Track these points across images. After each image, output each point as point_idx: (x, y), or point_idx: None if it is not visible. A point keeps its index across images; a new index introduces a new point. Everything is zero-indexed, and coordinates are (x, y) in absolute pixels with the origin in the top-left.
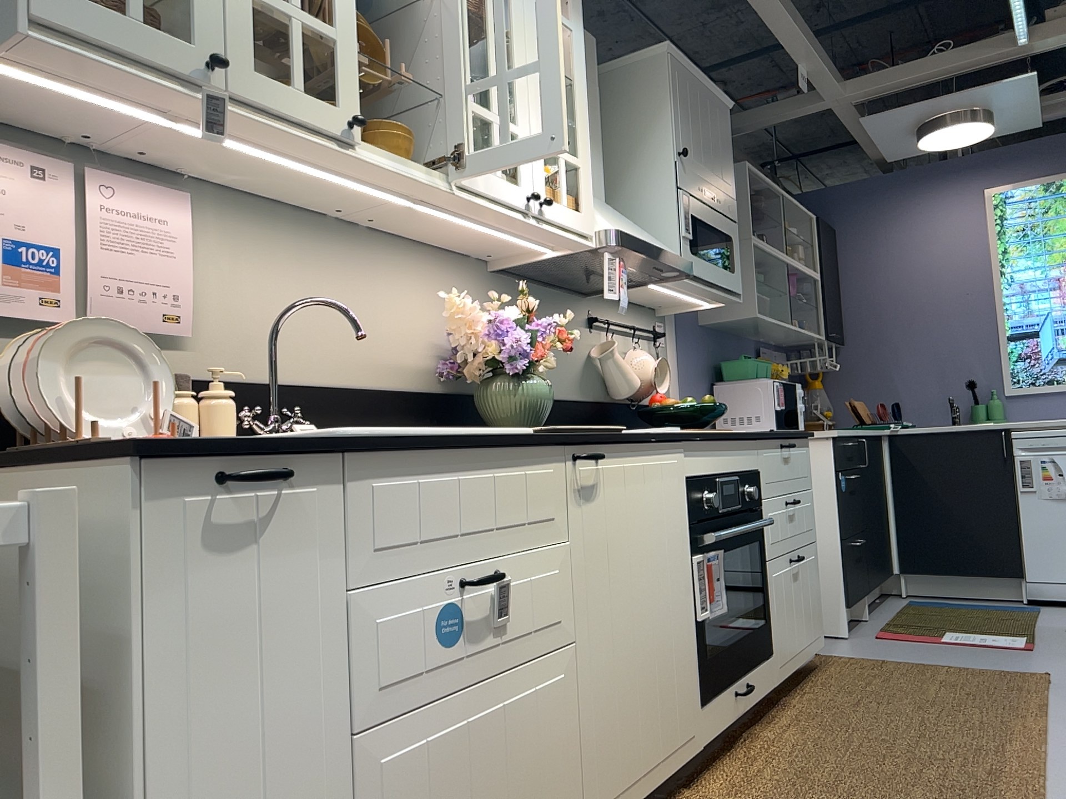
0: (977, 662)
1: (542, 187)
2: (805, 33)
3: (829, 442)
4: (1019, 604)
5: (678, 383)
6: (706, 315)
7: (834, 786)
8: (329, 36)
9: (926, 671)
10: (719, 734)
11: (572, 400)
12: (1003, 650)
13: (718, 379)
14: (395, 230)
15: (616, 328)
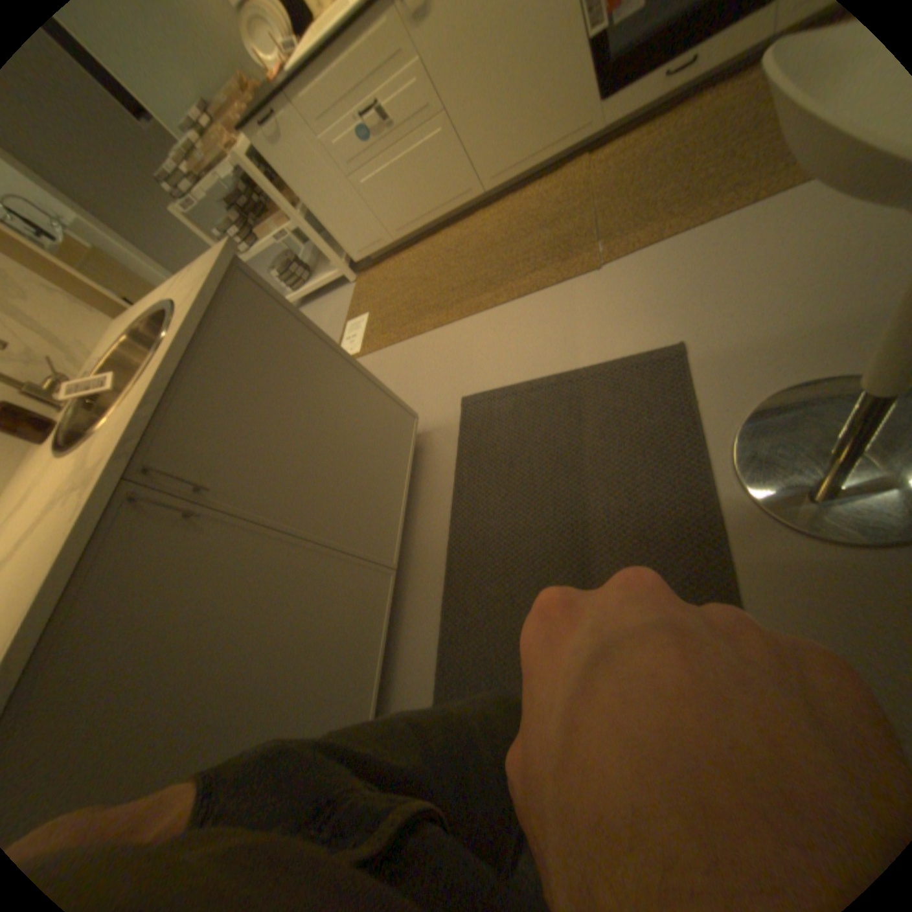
0: None
1: None
2: None
3: None
4: None
5: None
6: None
7: (644, 168)
8: None
9: None
10: (633, 110)
11: None
12: None
13: None
14: None
15: None
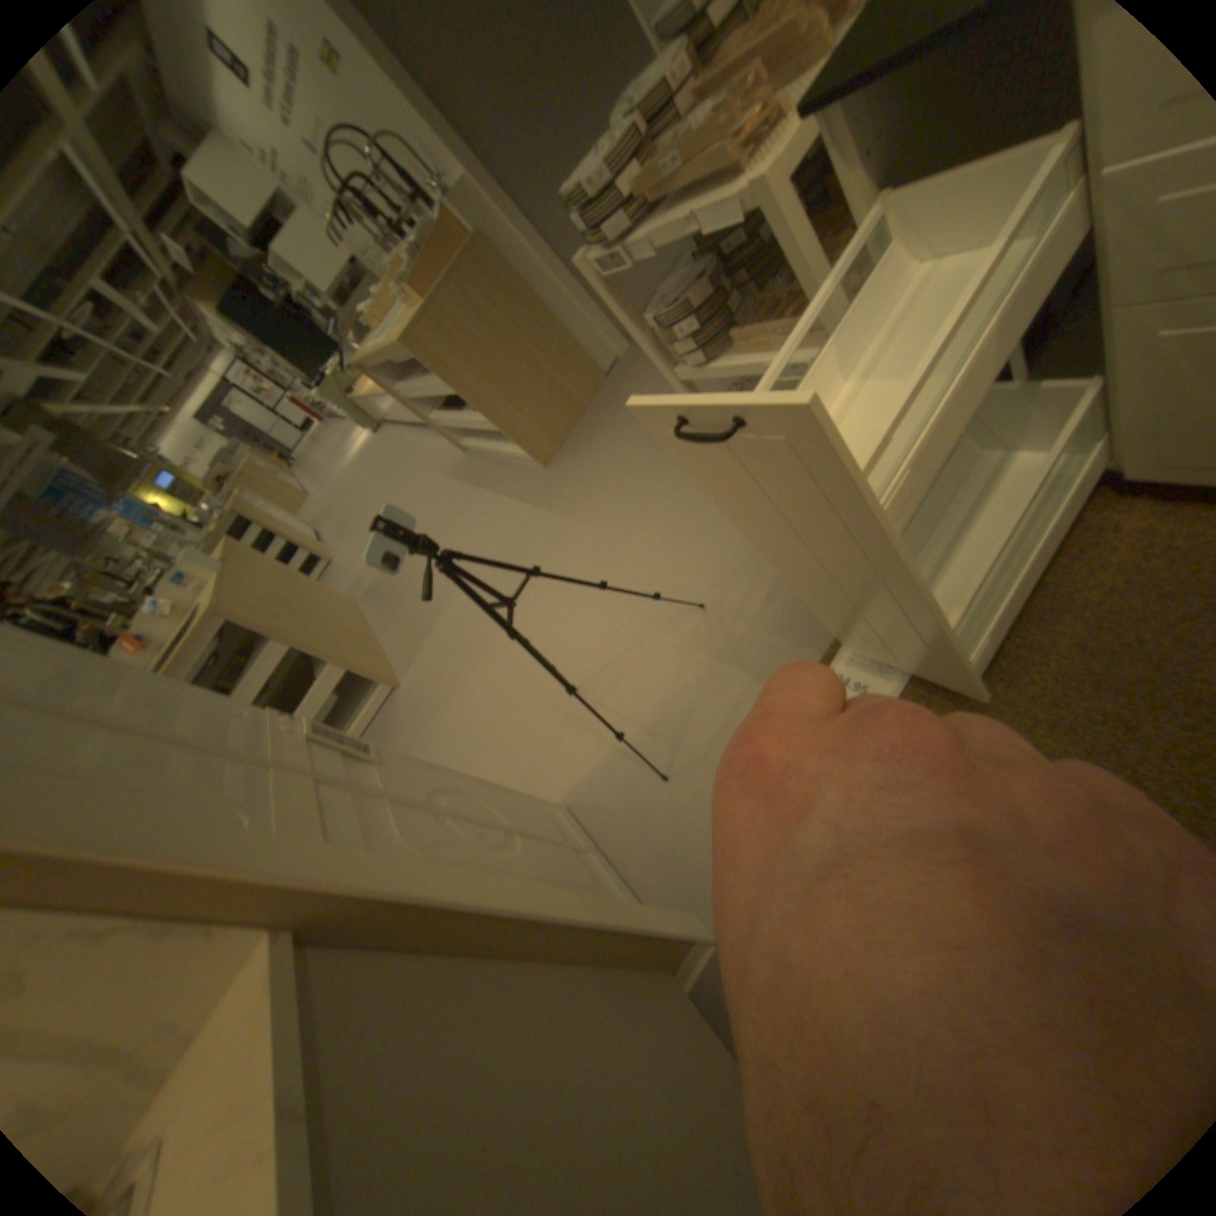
0: None
1: None
2: None
3: None
4: None
5: None
6: None
7: None
8: None
9: None
10: None
11: None
12: None
13: None
14: None
15: None
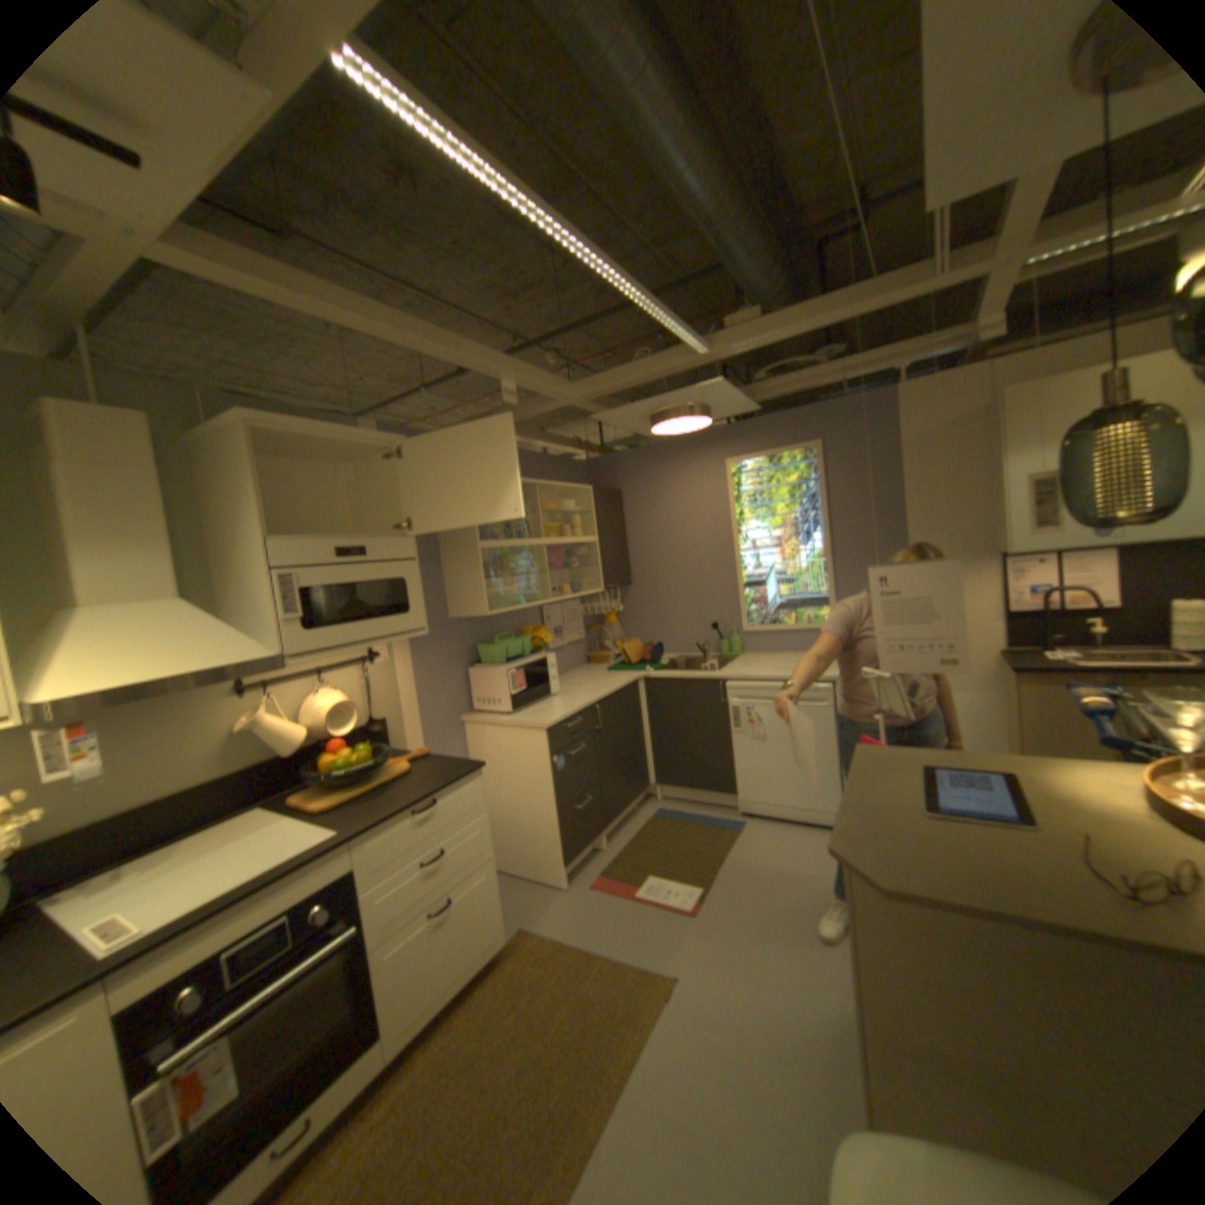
0: (634, 951)
1: None
2: (483, 354)
3: (544, 732)
4: (734, 819)
5: (410, 688)
6: (452, 611)
7: None
8: None
9: (579, 975)
10: None
11: (193, 789)
12: (669, 924)
13: (476, 658)
14: None
15: (290, 678)
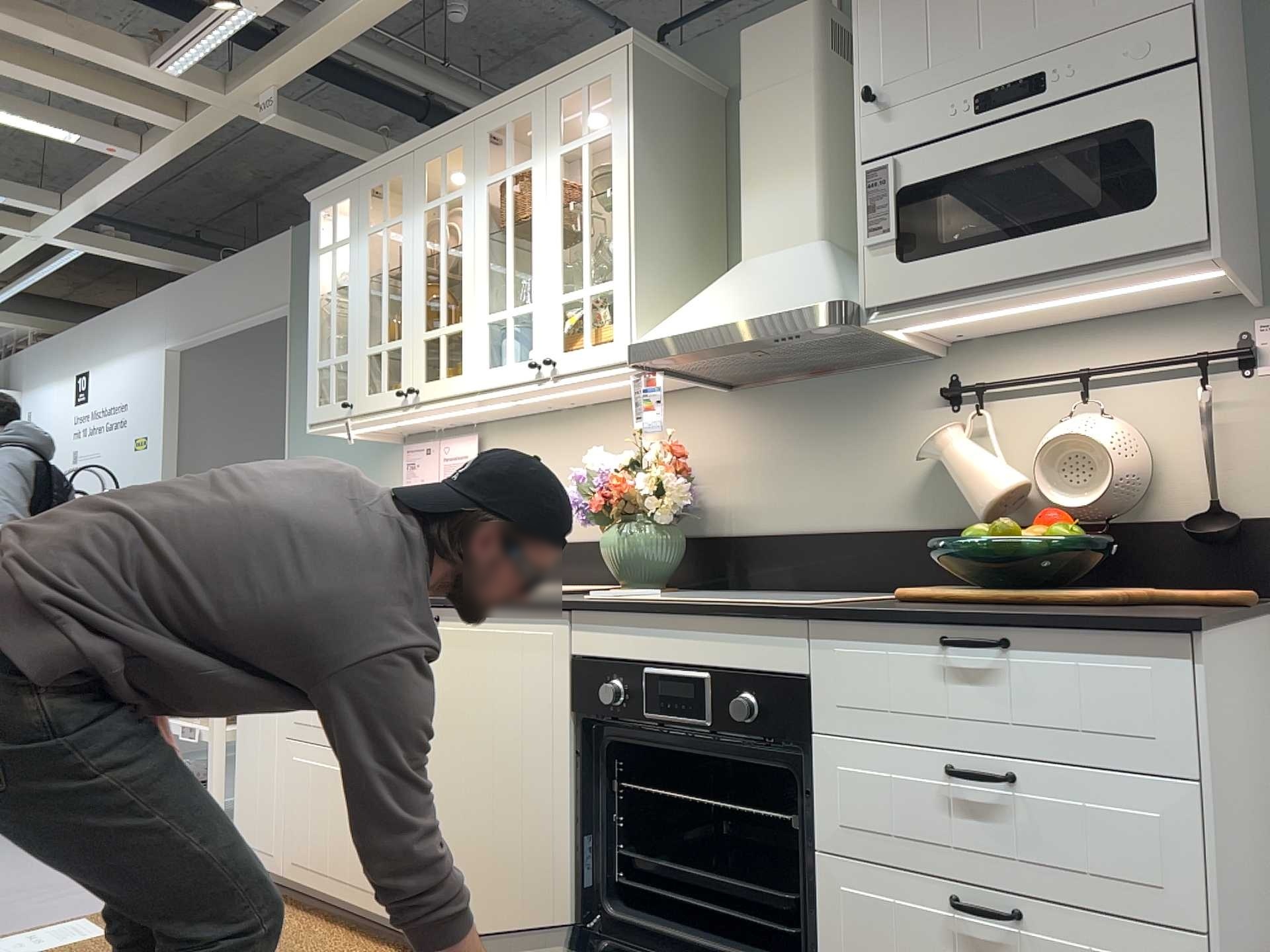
0: None
1: (554, 345)
2: None
3: None
4: None
5: None
6: None
7: None
8: (398, 346)
9: None
10: None
11: (876, 531)
12: None
13: None
14: (599, 398)
15: (1037, 386)
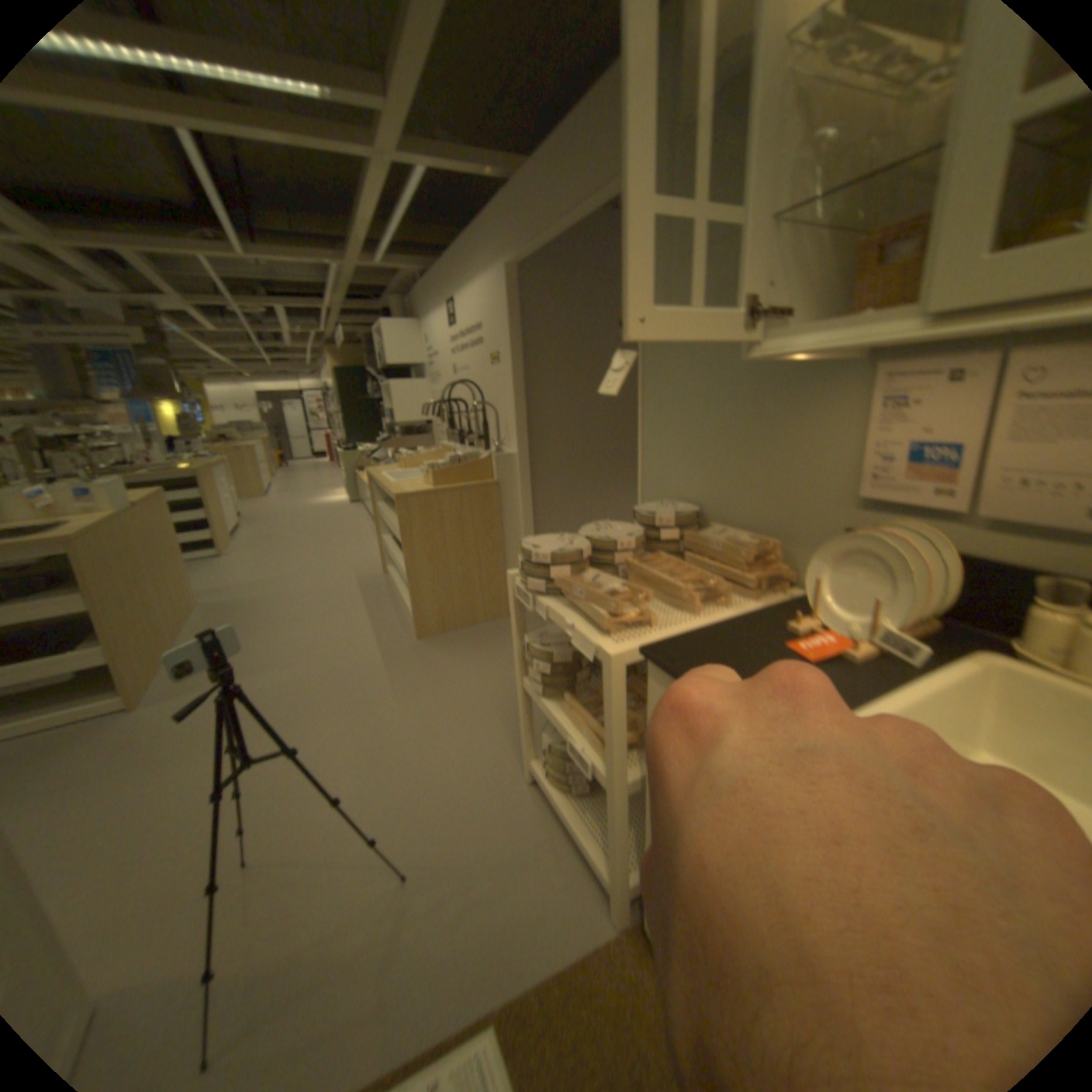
0: None
1: None
2: None
3: None
4: None
5: None
6: None
7: None
8: None
9: None
10: None
11: None
12: None
13: None
14: None
15: None
